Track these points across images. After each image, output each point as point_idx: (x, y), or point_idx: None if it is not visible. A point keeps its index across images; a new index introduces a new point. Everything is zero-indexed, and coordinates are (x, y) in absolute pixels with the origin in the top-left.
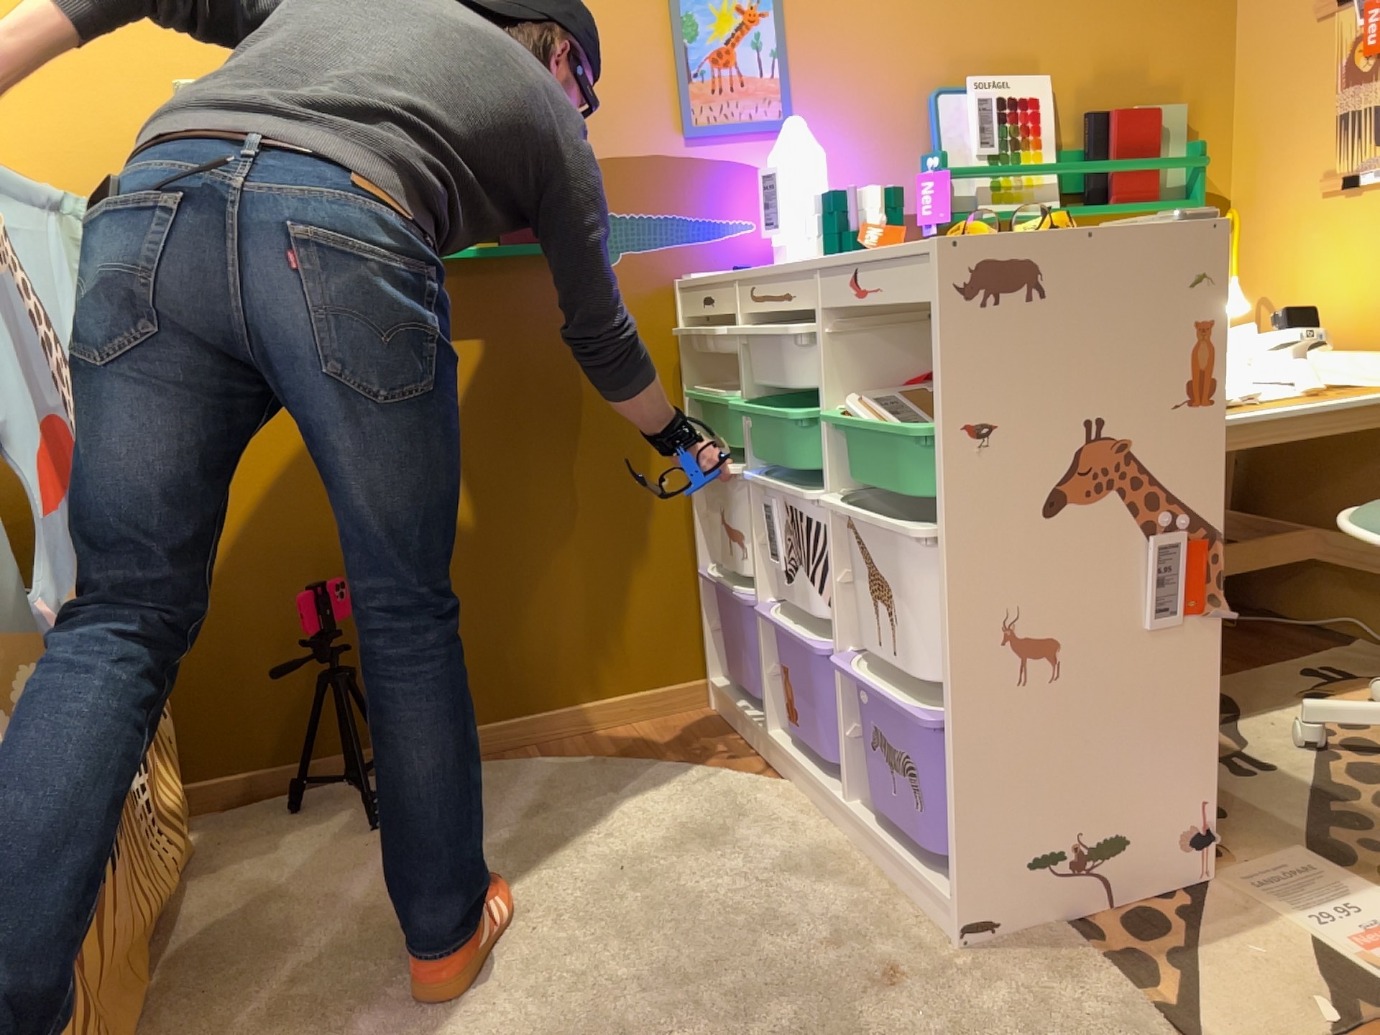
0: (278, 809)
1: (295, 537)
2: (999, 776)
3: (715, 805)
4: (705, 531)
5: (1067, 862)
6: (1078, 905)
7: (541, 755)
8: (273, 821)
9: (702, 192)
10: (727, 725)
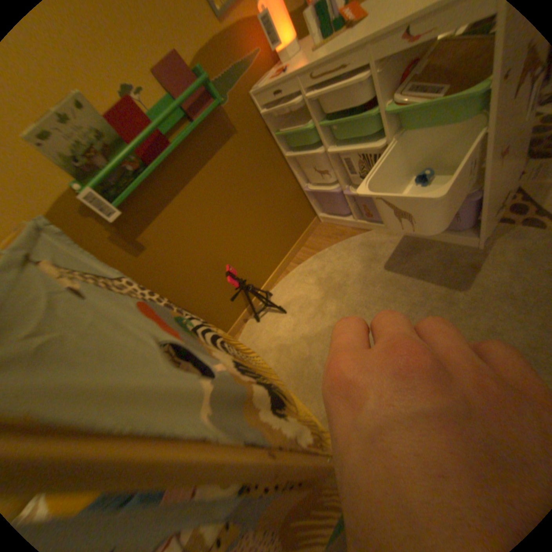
0: (255, 323)
1: (205, 264)
2: (494, 196)
3: (363, 248)
4: (300, 176)
5: (501, 205)
6: (500, 213)
7: (297, 264)
8: (258, 328)
9: (236, 45)
10: (333, 224)
